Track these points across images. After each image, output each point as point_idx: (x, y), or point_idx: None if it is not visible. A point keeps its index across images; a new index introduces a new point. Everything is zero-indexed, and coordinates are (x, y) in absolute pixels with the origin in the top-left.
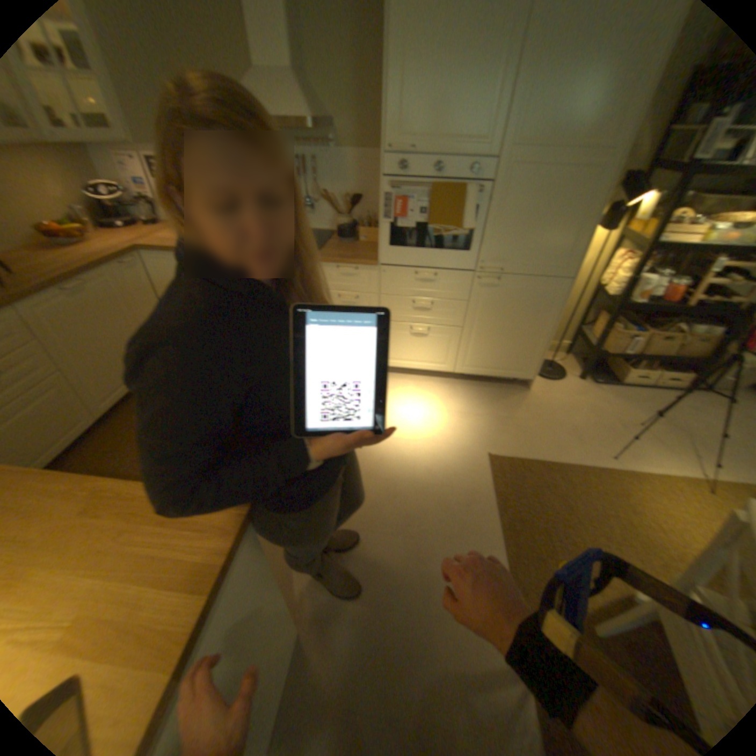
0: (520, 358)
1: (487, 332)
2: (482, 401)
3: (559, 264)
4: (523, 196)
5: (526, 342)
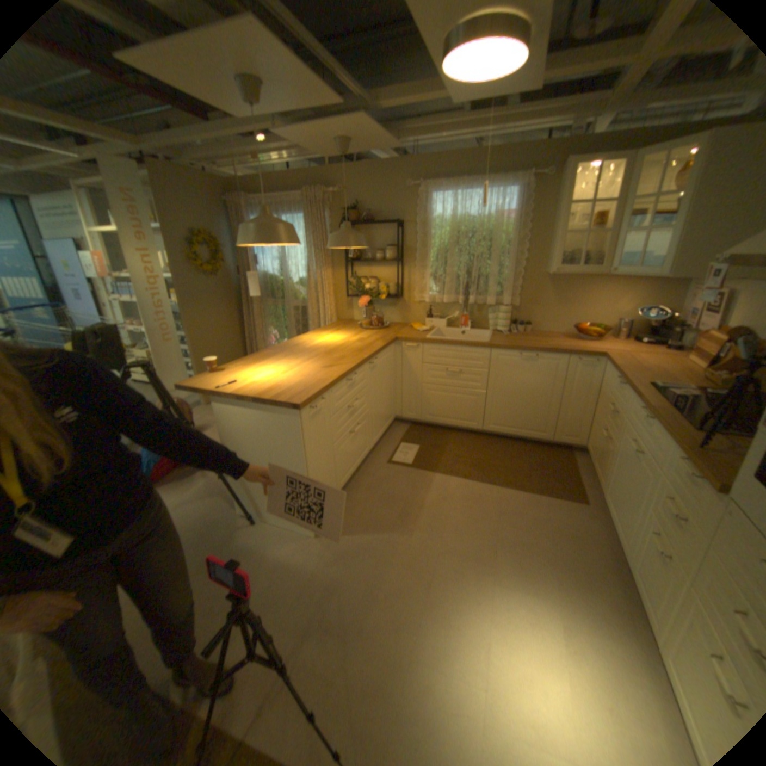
0: None
1: None
2: None
3: None
4: None
5: None
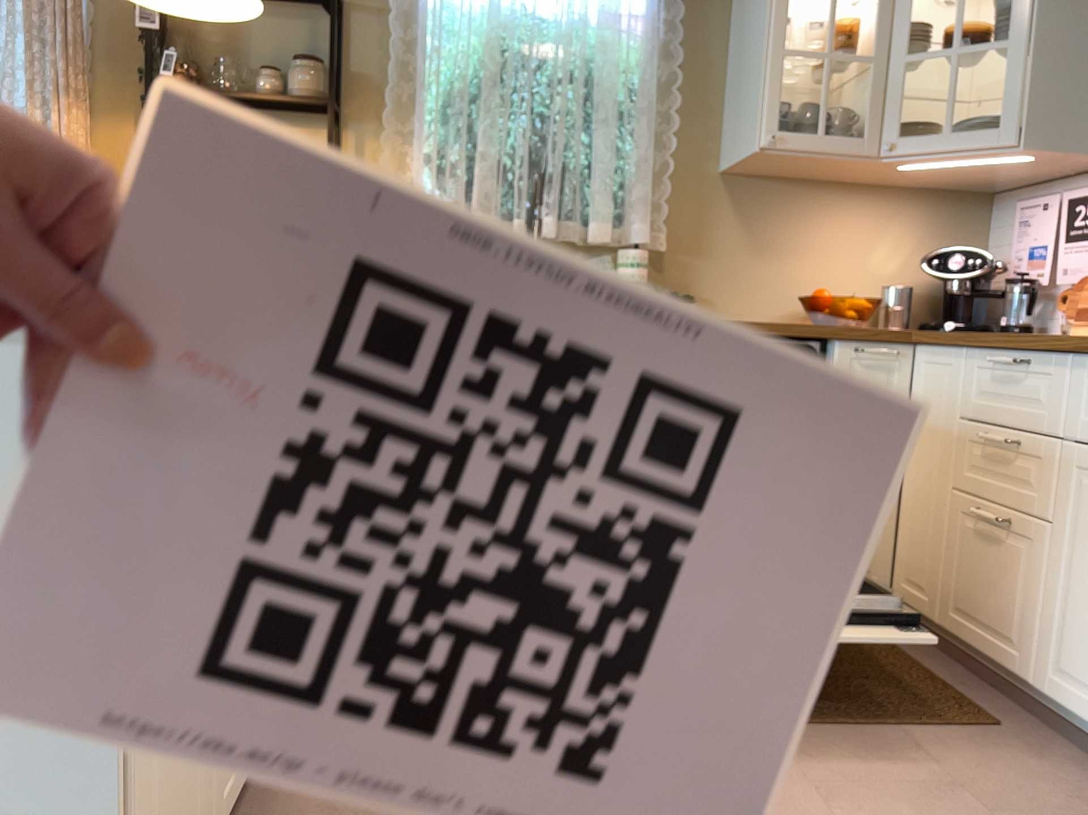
0: None
1: None
2: None
3: None
4: None
5: None
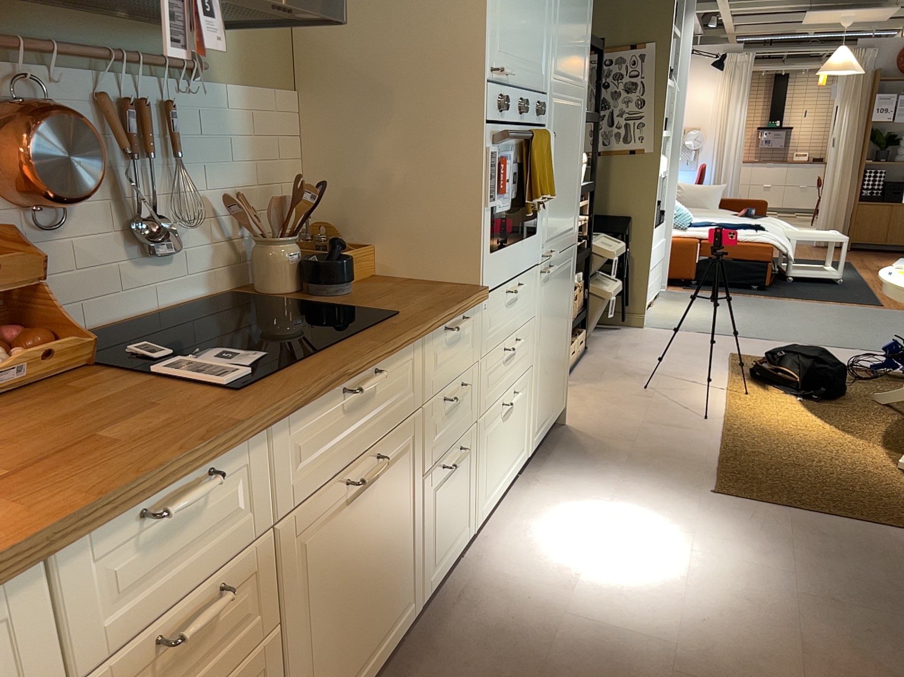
0: (561, 379)
1: (546, 357)
2: (585, 465)
3: (572, 228)
4: (558, 145)
5: (563, 349)
